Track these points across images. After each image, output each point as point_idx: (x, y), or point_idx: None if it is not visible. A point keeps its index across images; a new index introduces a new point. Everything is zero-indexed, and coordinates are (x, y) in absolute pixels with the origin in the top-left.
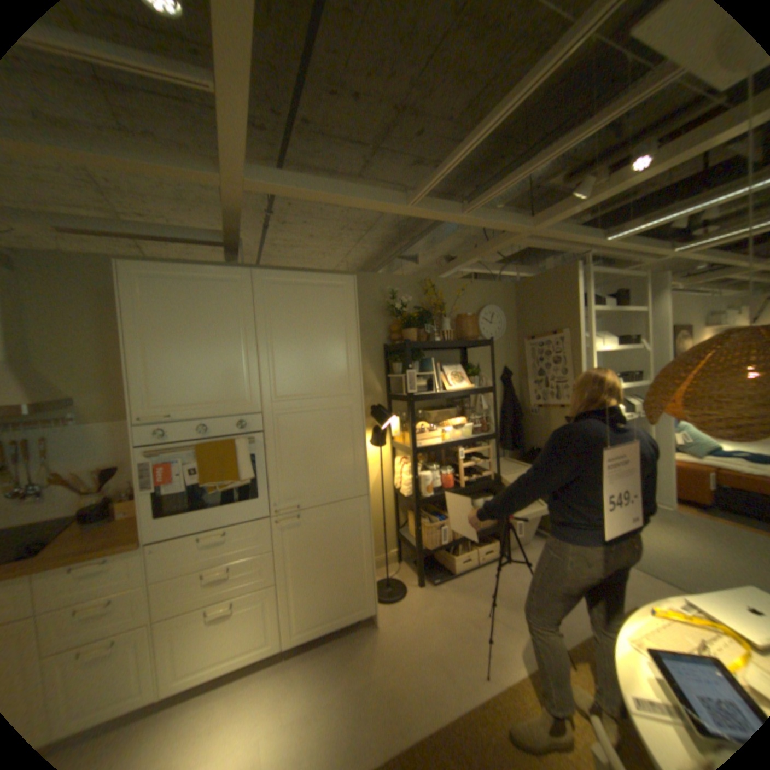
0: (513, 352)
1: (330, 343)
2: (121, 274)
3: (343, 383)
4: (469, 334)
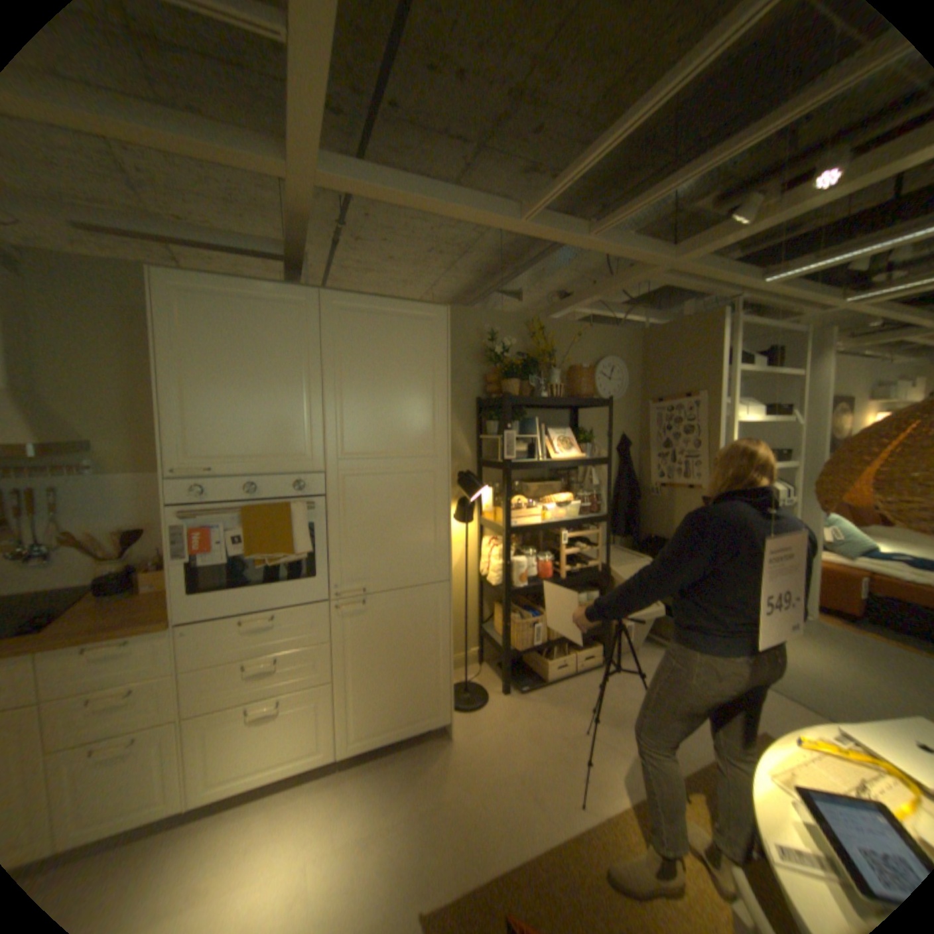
0: (634, 417)
1: (413, 390)
2: (154, 286)
3: (426, 441)
4: (582, 390)
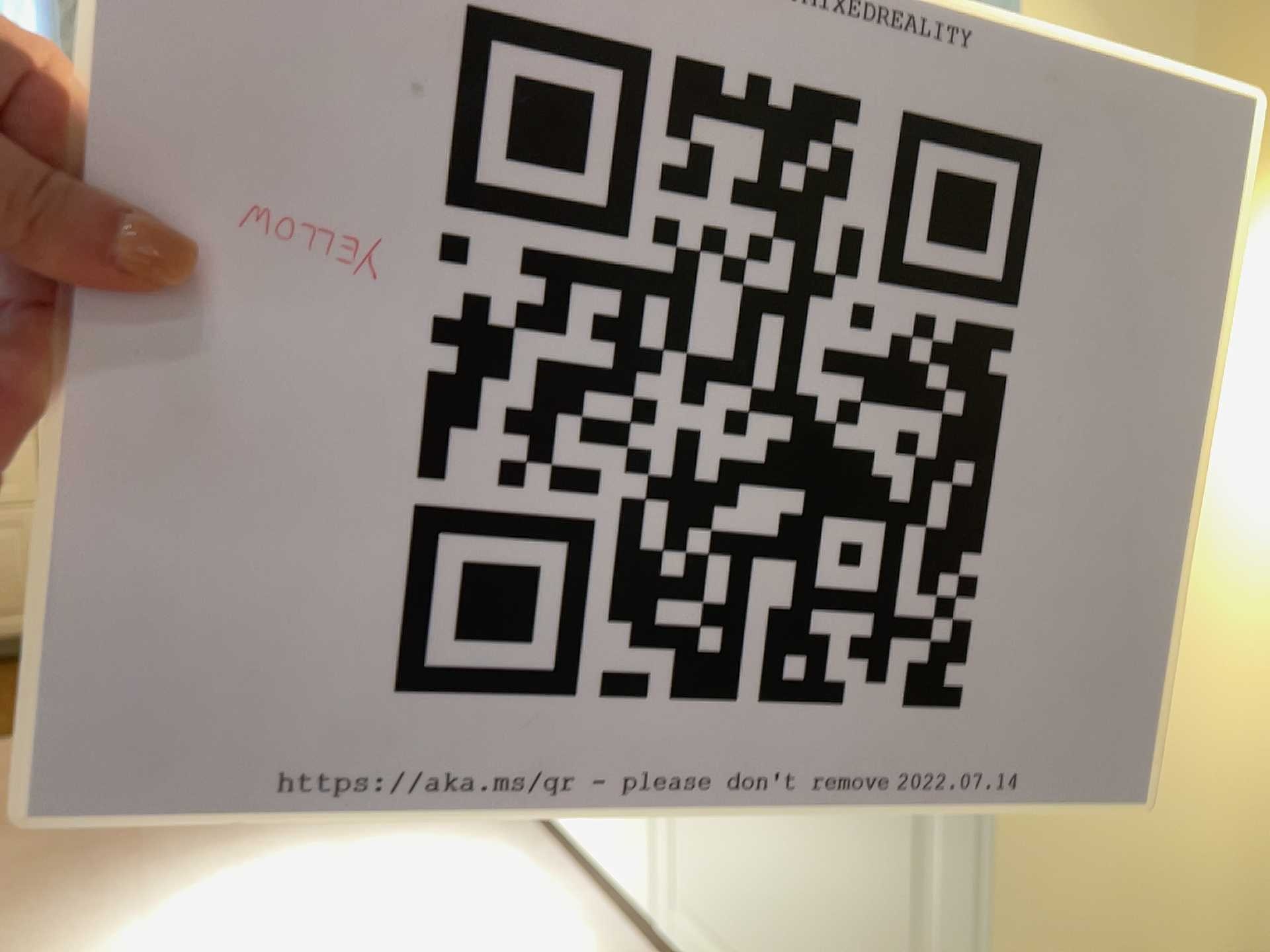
0: None
1: None
2: None
3: None
4: None
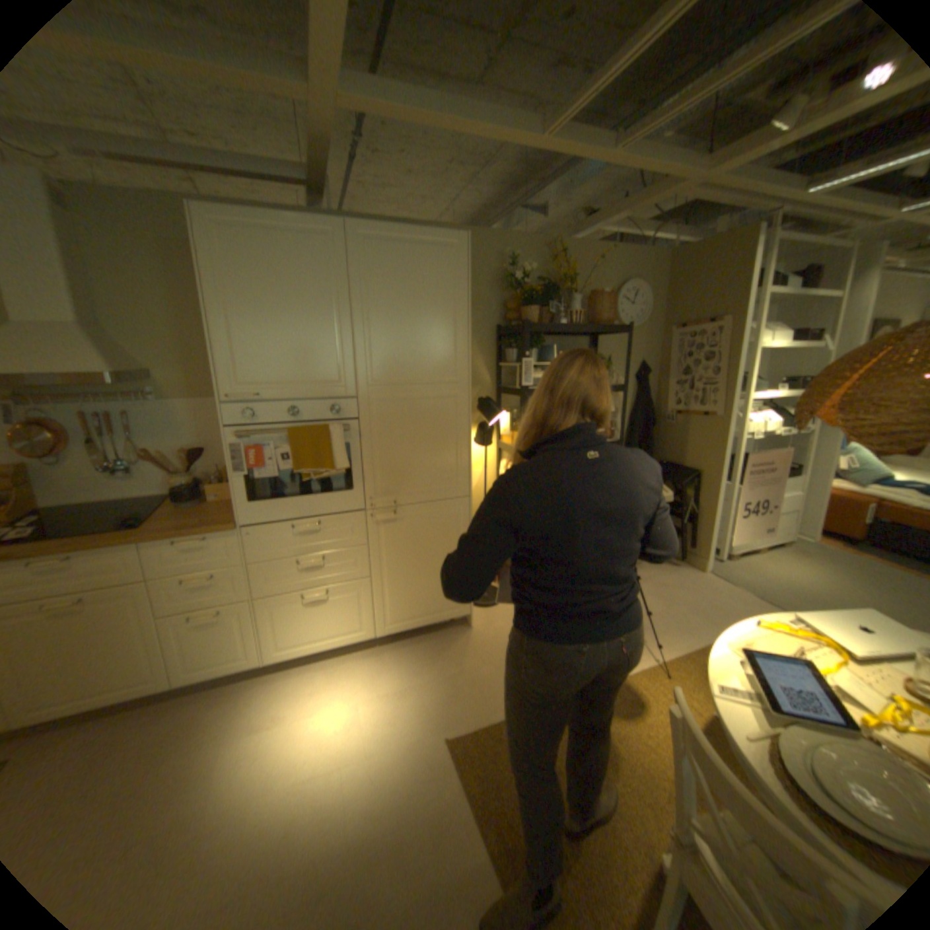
0: (656, 344)
1: (435, 319)
2: (192, 220)
3: (448, 369)
4: (603, 317)
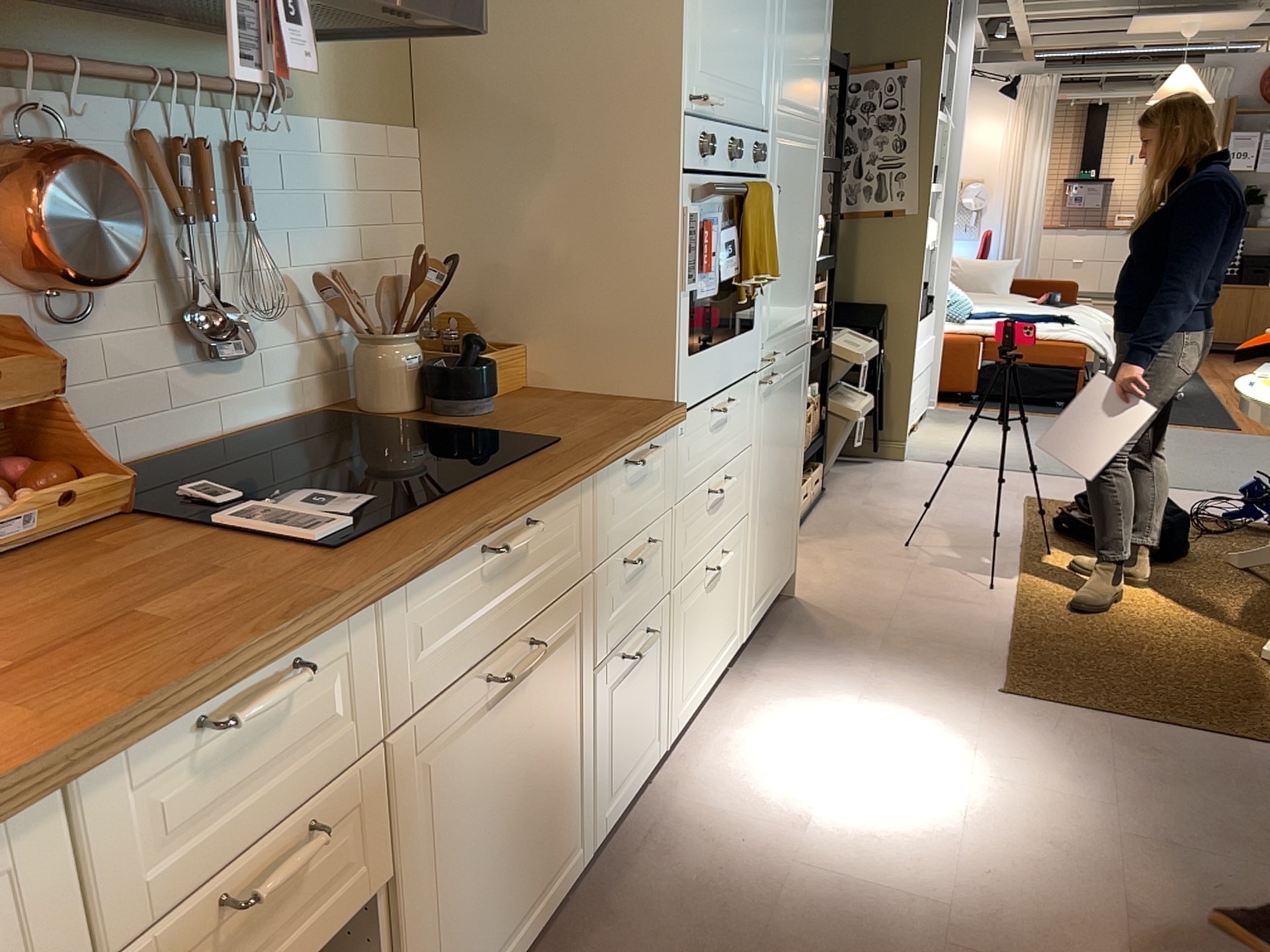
0: None
1: None
2: None
3: (819, 95)
4: None
